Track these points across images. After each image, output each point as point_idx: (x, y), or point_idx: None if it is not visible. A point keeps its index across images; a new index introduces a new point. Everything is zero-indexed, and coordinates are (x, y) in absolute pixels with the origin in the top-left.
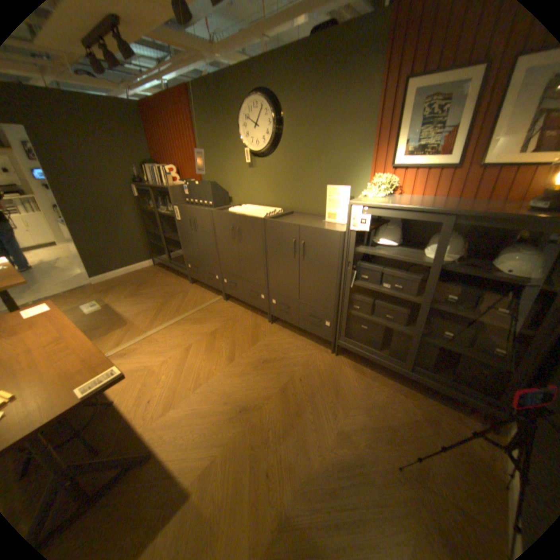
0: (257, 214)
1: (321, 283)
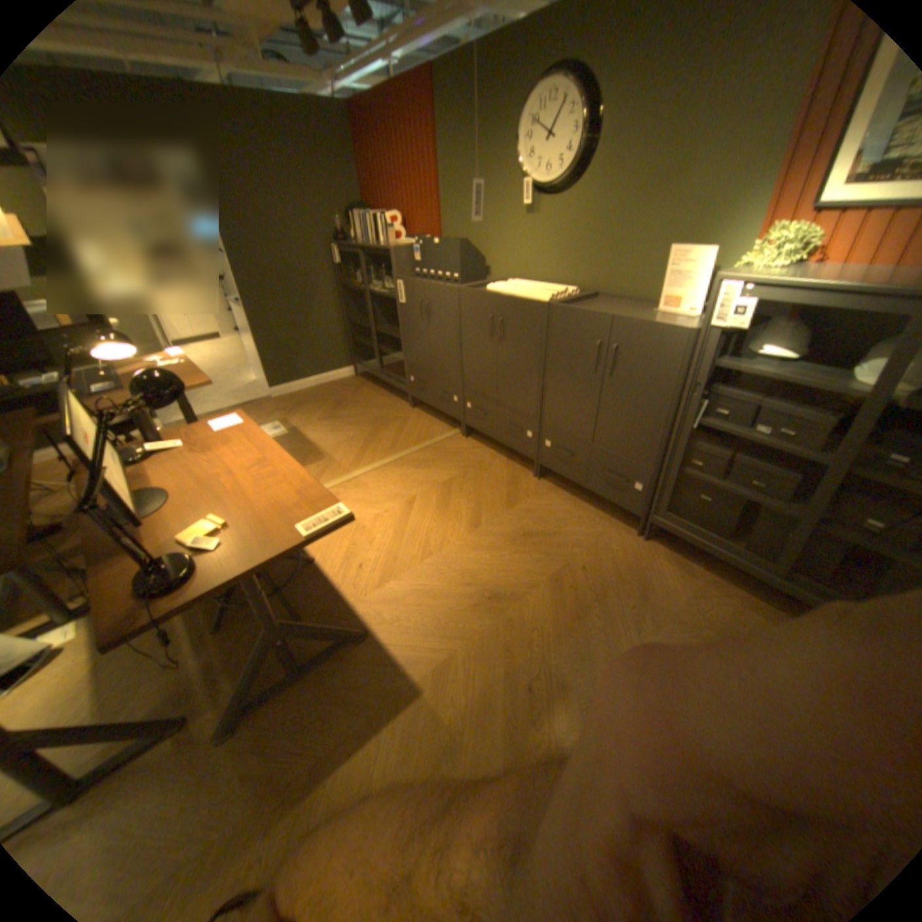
0: (541, 294)
1: (644, 417)
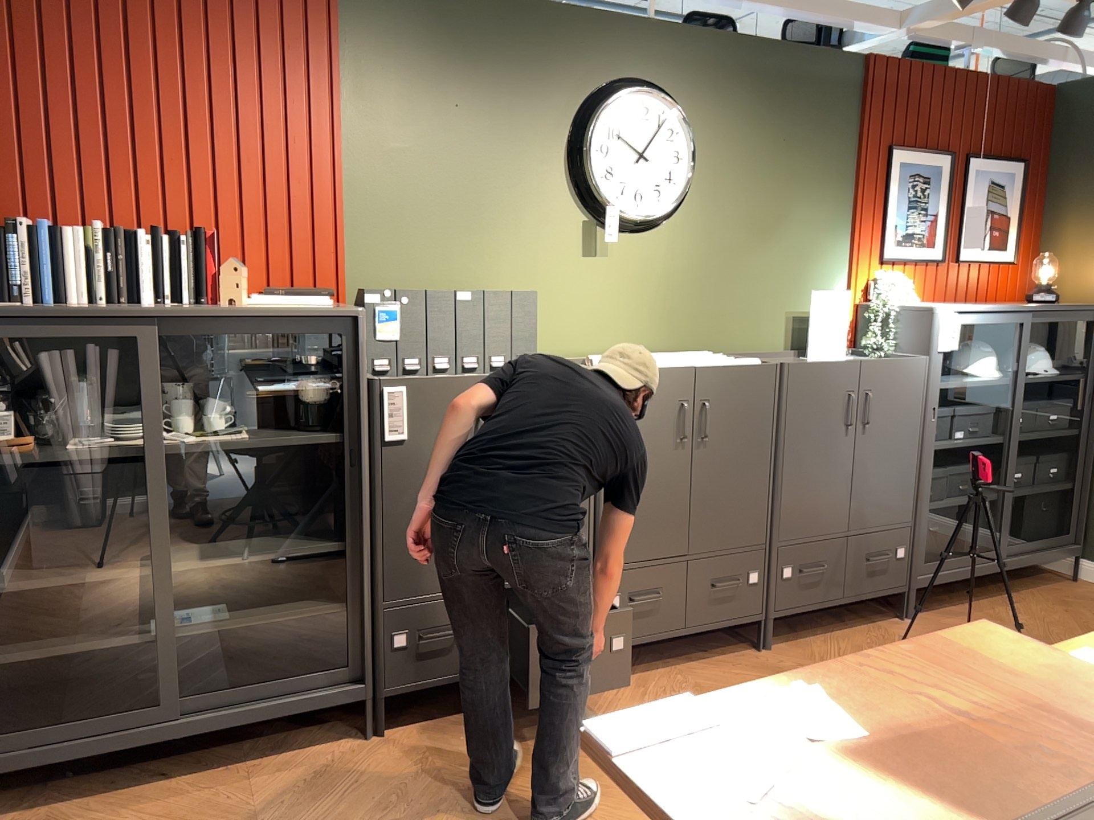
0: (736, 360)
1: (895, 468)
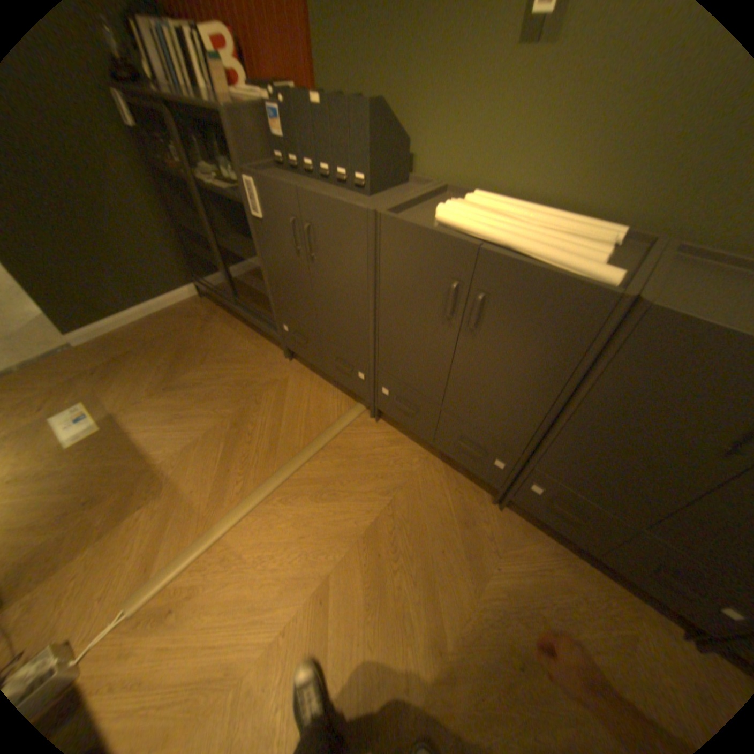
0: (577, 258)
1: None
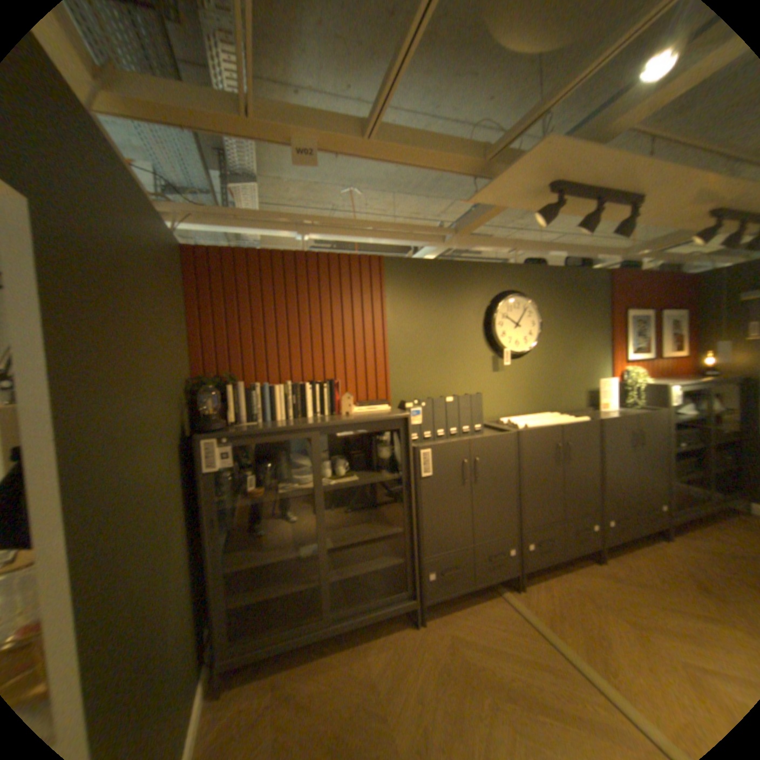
0: (578, 419)
1: (659, 466)
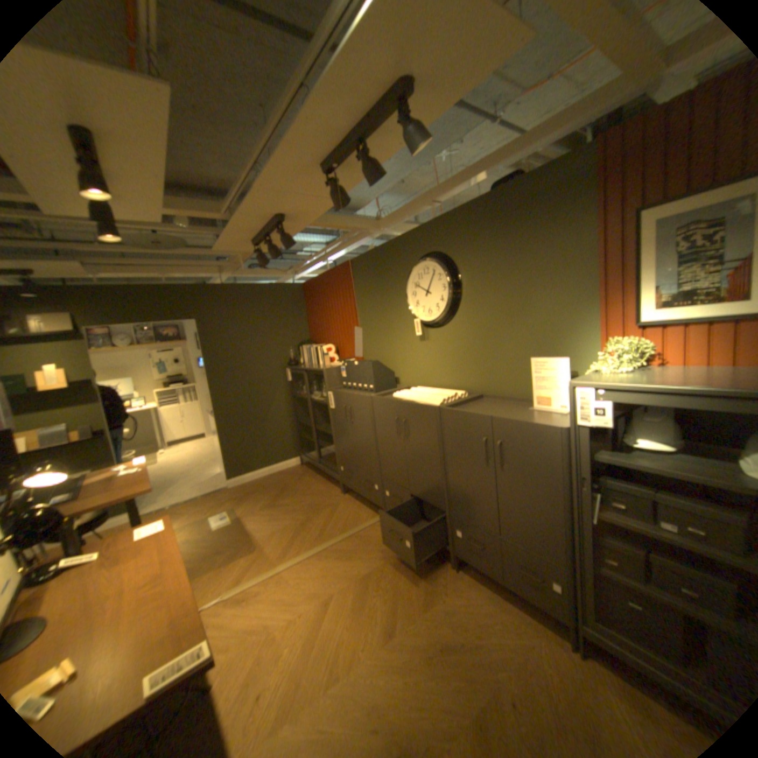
0: (430, 401)
1: (537, 511)
